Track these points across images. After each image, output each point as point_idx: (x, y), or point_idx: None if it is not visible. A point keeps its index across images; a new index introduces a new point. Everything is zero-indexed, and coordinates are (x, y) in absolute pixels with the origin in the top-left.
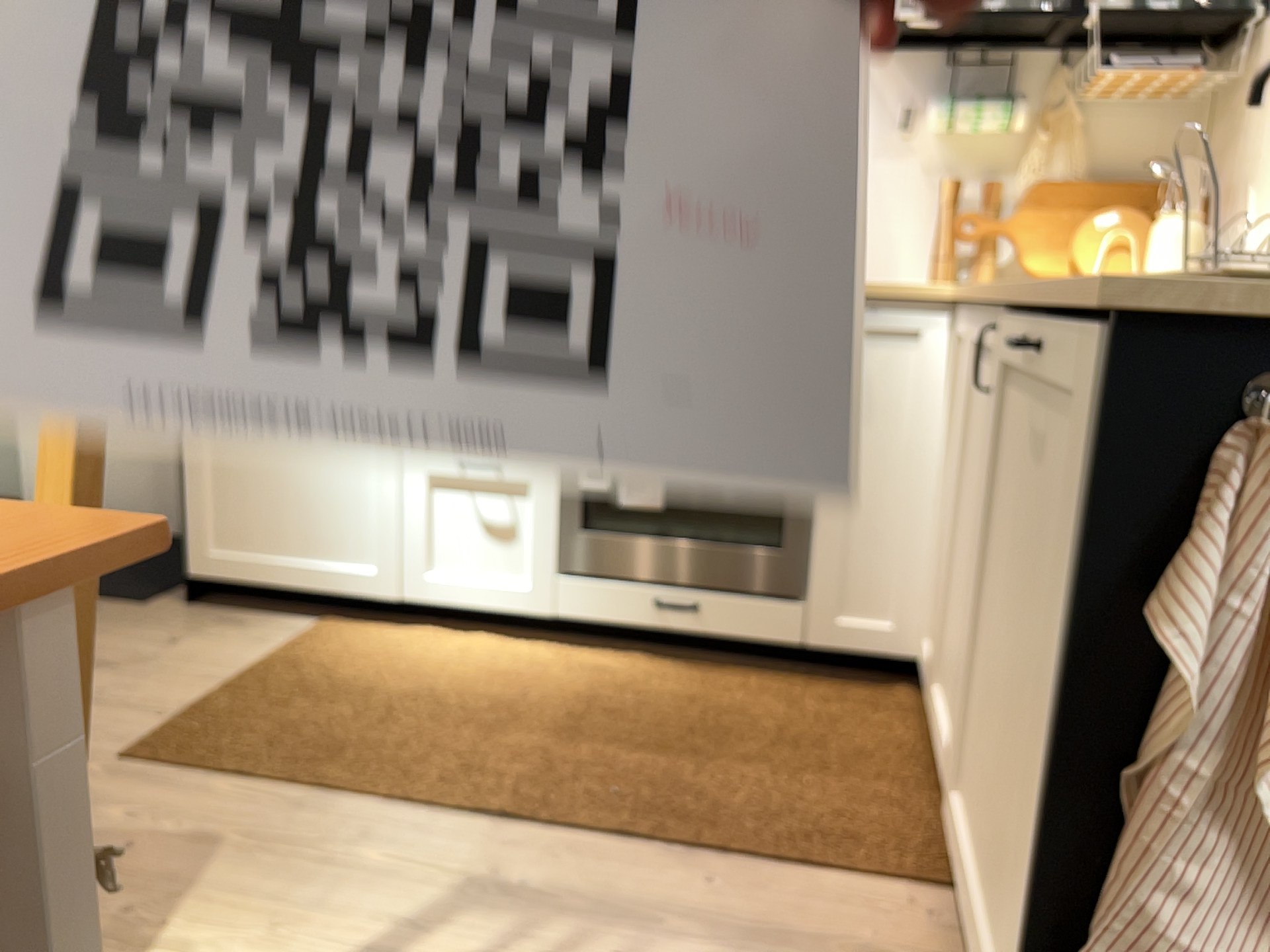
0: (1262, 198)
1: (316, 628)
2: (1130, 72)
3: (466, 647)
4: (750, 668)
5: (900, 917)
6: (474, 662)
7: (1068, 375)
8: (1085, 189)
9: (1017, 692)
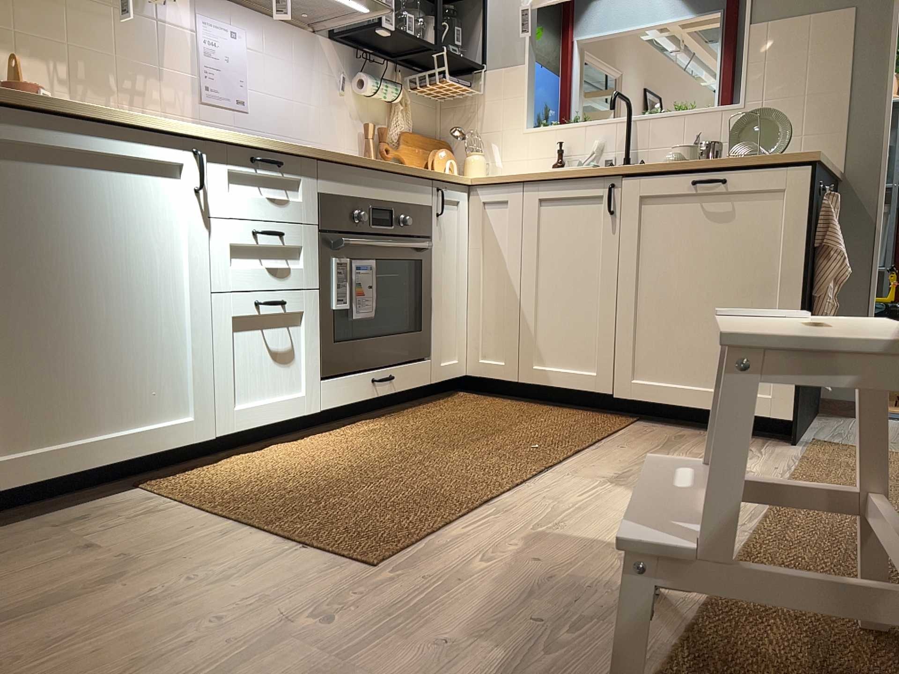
0: (503, 148)
1: (164, 487)
2: (453, 83)
3: (277, 454)
4: (400, 409)
5: (647, 428)
6: (315, 453)
7: (740, 183)
8: (422, 137)
9: (703, 305)
